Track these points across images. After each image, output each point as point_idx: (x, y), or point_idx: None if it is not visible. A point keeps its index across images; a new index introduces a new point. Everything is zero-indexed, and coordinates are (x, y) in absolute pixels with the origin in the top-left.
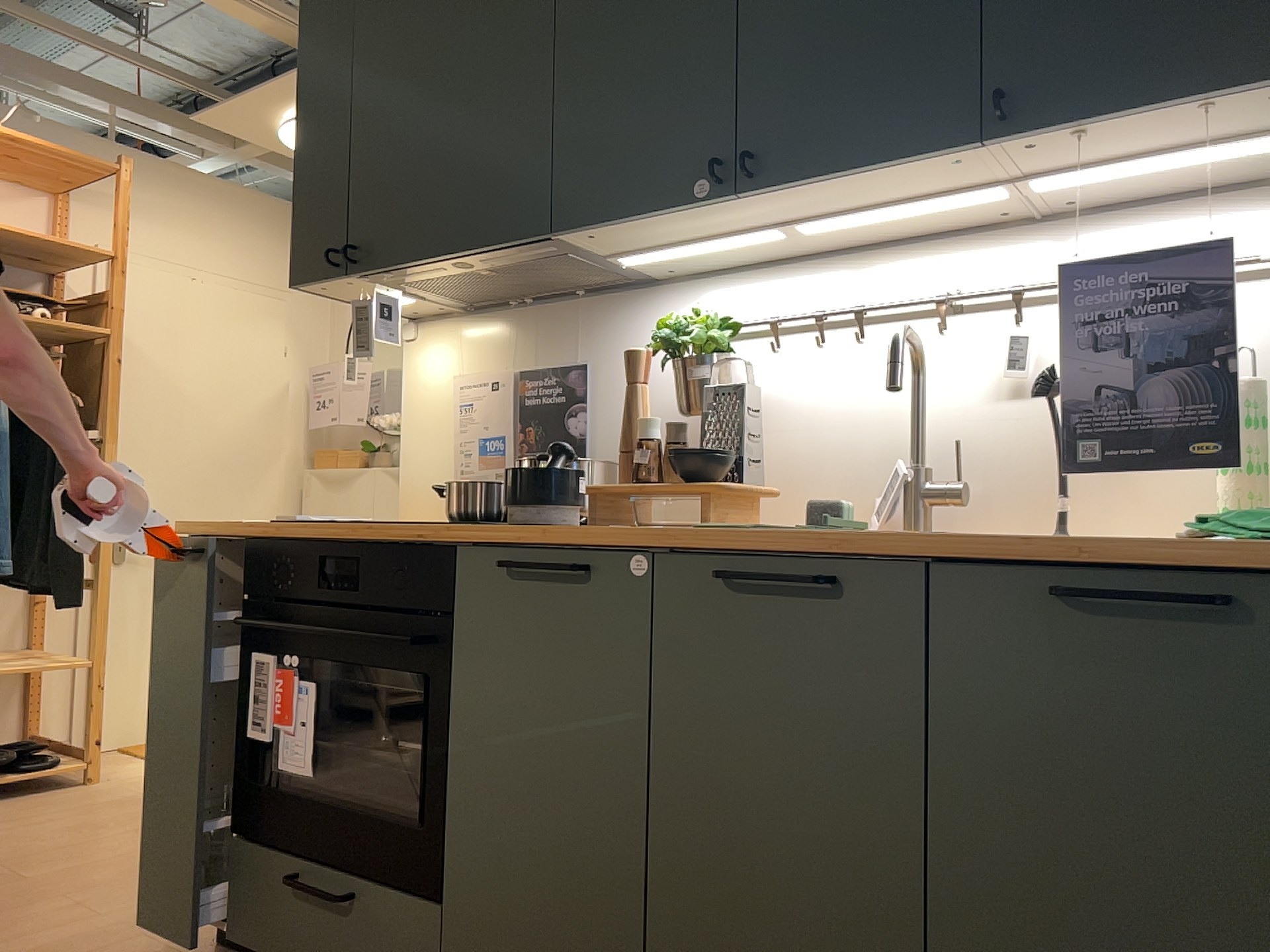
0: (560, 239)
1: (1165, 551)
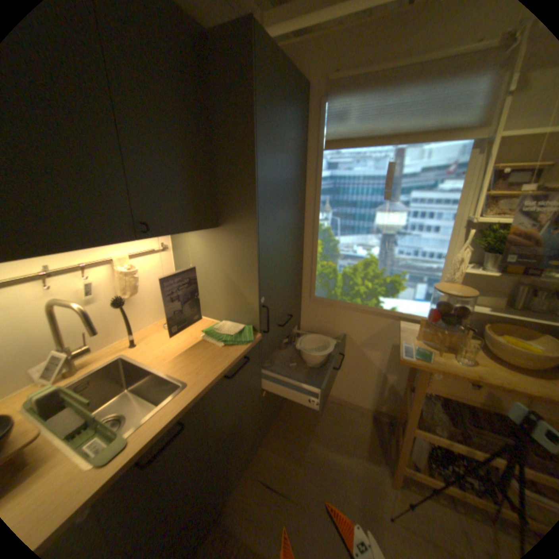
0: None
1: (234, 356)
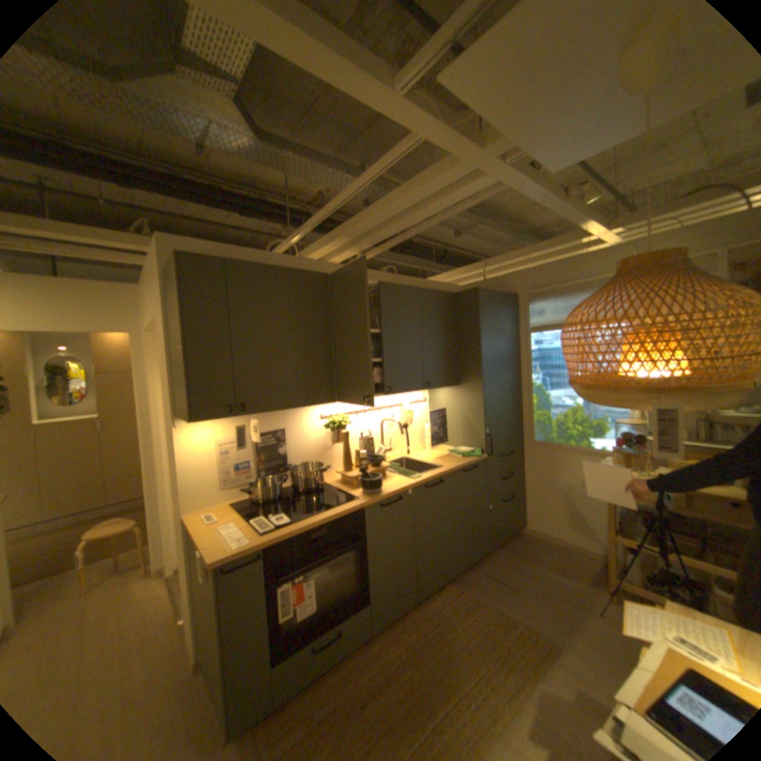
0: (329, 402)
1: (468, 461)
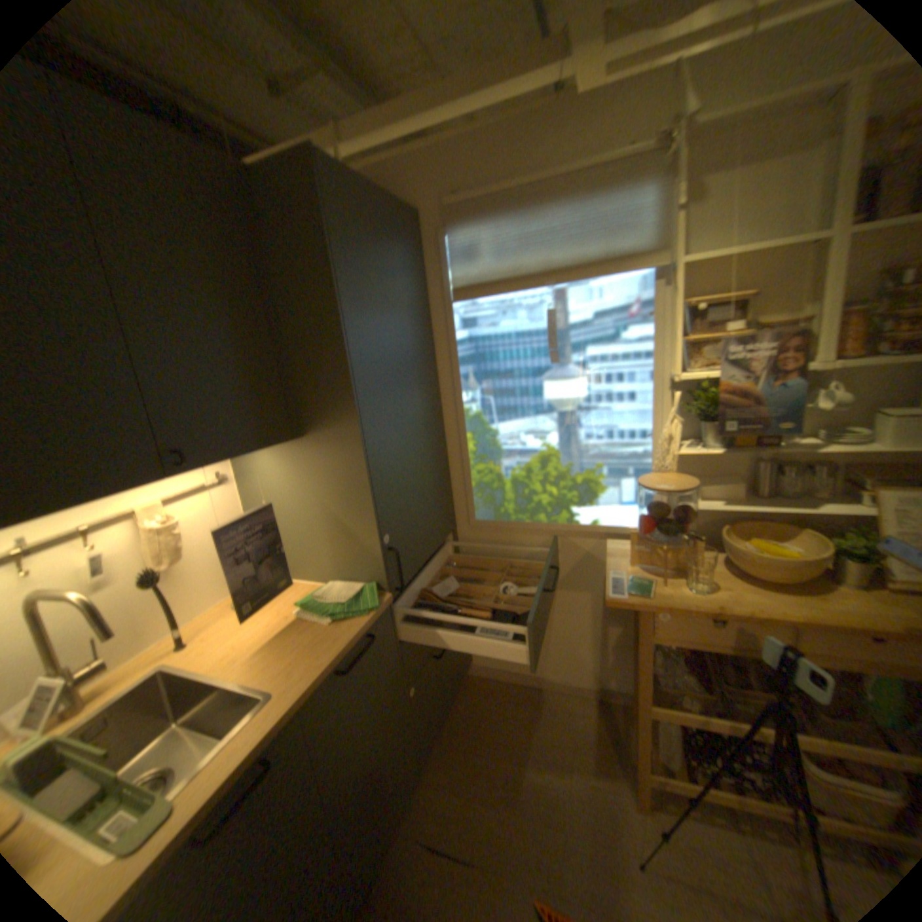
0: None
1: (349, 635)
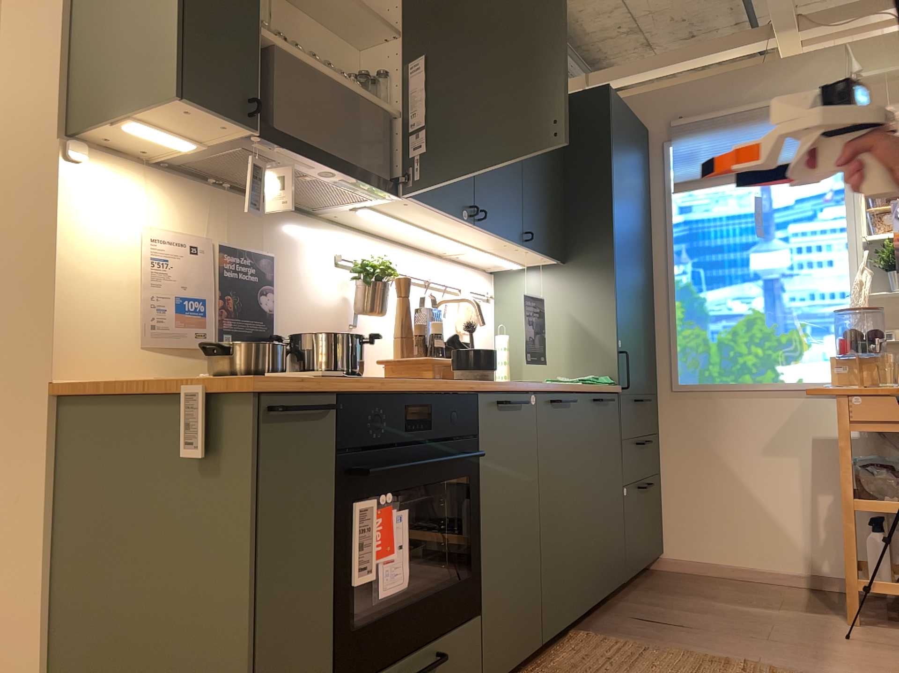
0: (392, 195)
1: (599, 388)
